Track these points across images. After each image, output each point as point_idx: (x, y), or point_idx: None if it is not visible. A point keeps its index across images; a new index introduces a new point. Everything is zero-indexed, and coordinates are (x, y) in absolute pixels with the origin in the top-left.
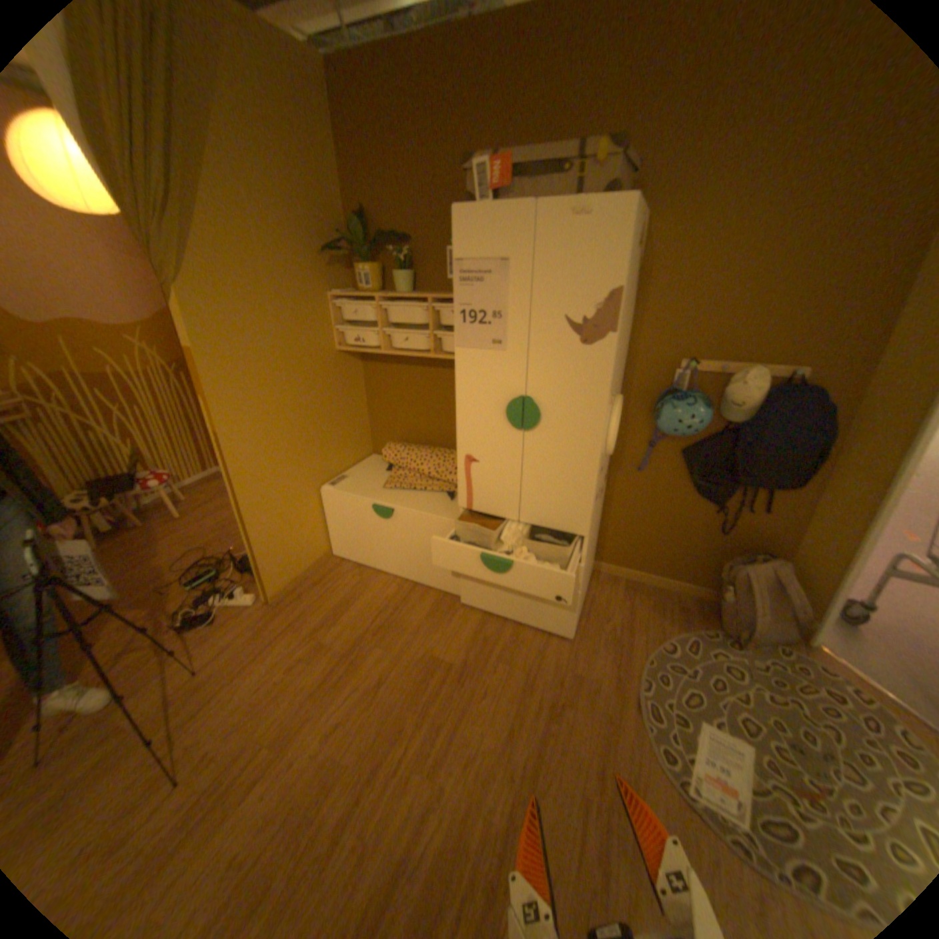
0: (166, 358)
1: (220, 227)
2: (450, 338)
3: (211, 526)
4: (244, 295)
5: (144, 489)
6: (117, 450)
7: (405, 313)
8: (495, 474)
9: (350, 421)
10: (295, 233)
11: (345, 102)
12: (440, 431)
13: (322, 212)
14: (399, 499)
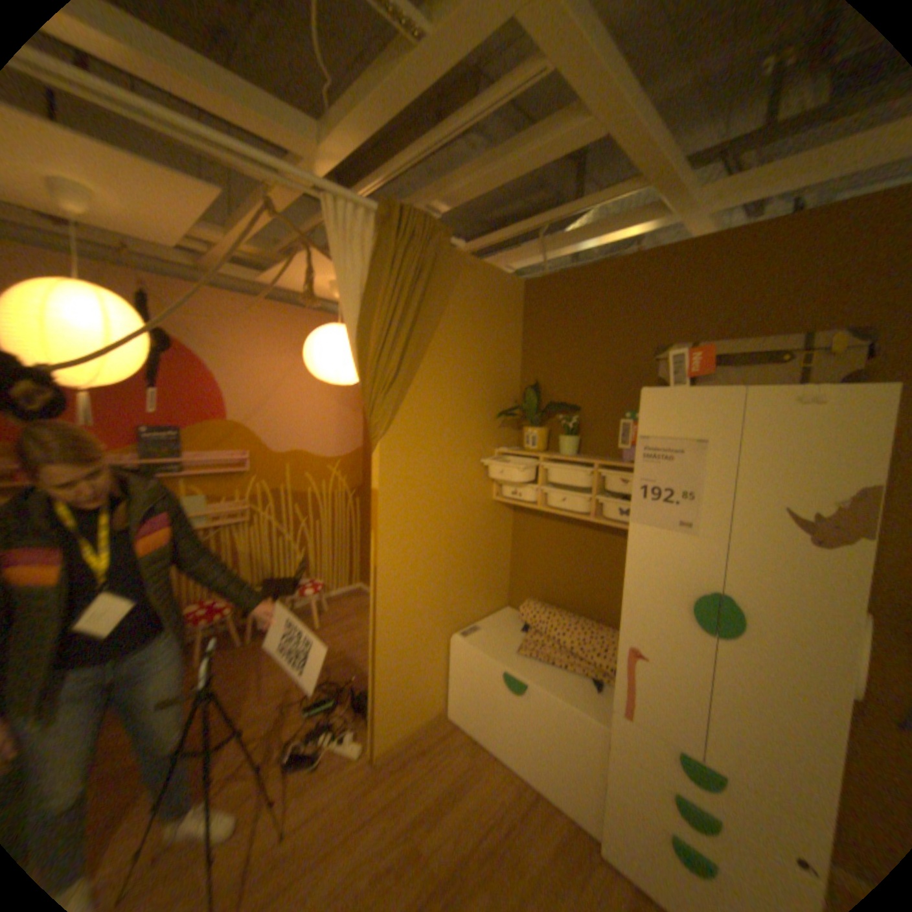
0: (352, 483)
1: (426, 396)
2: (617, 504)
3: (343, 644)
4: (431, 448)
5: (302, 594)
6: (295, 554)
7: (570, 473)
8: (673, 683)
9: (493, 567)
10: (480, 400)
11: (539, 307)
12: (589, 598)
13: (505, 385)
14: (535, 673)
